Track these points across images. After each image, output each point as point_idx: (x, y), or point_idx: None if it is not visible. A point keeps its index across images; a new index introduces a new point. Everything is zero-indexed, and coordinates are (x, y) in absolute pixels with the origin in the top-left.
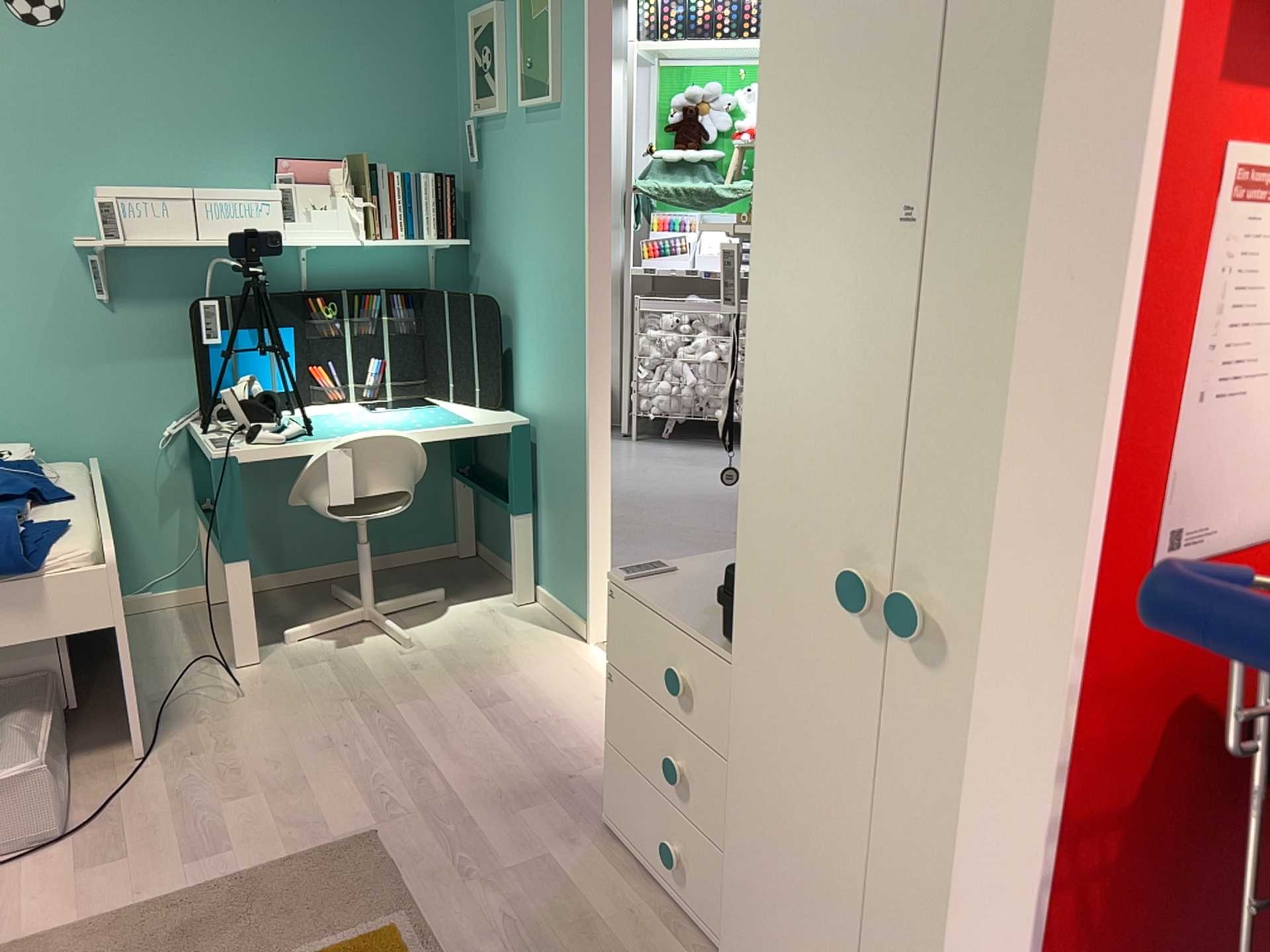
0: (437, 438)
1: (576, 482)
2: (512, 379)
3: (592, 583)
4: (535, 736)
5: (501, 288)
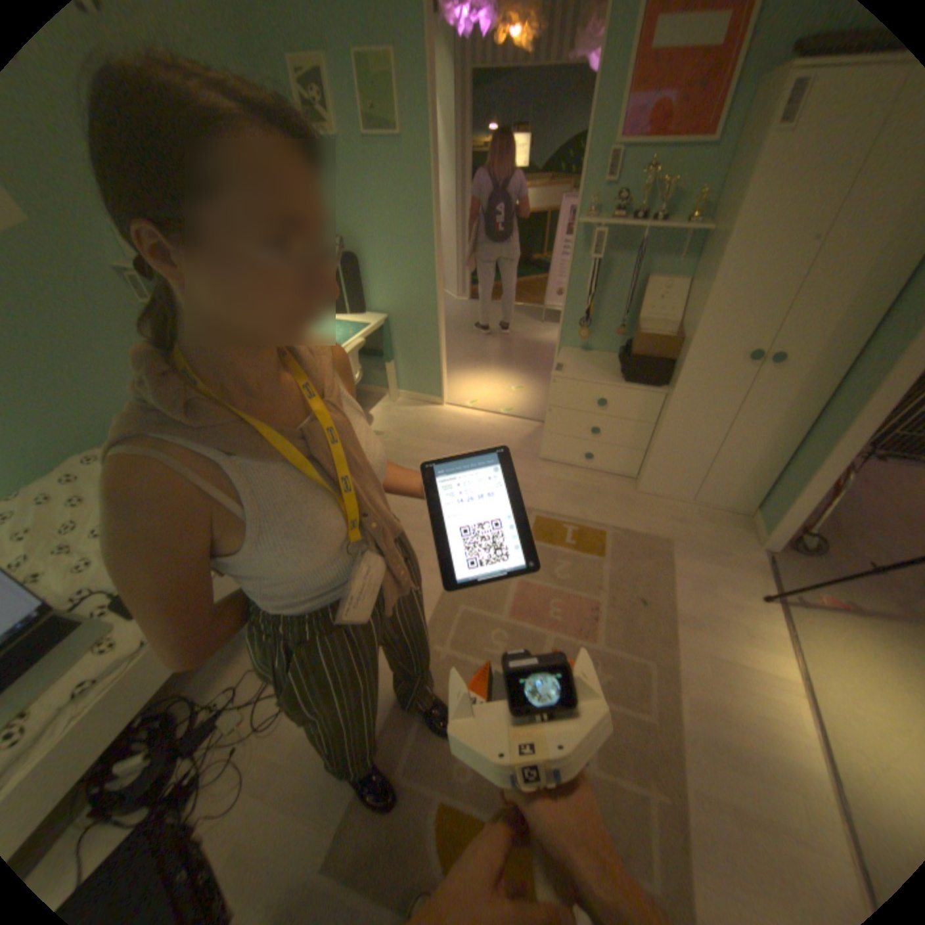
0: (364, 336)
1: (427, 340)
2: (362, 296)
3: (443, 381)
4: (478, 444)
5: (344, 247)
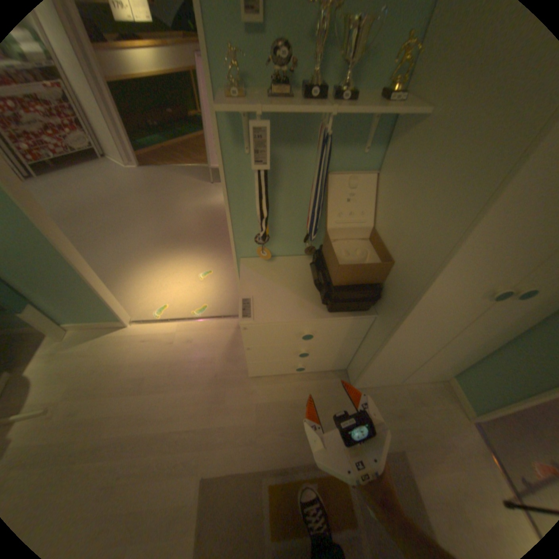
0: None
1: (64, 276)
2: None
3: (113, 308)
4: (178, 378)
5: None
